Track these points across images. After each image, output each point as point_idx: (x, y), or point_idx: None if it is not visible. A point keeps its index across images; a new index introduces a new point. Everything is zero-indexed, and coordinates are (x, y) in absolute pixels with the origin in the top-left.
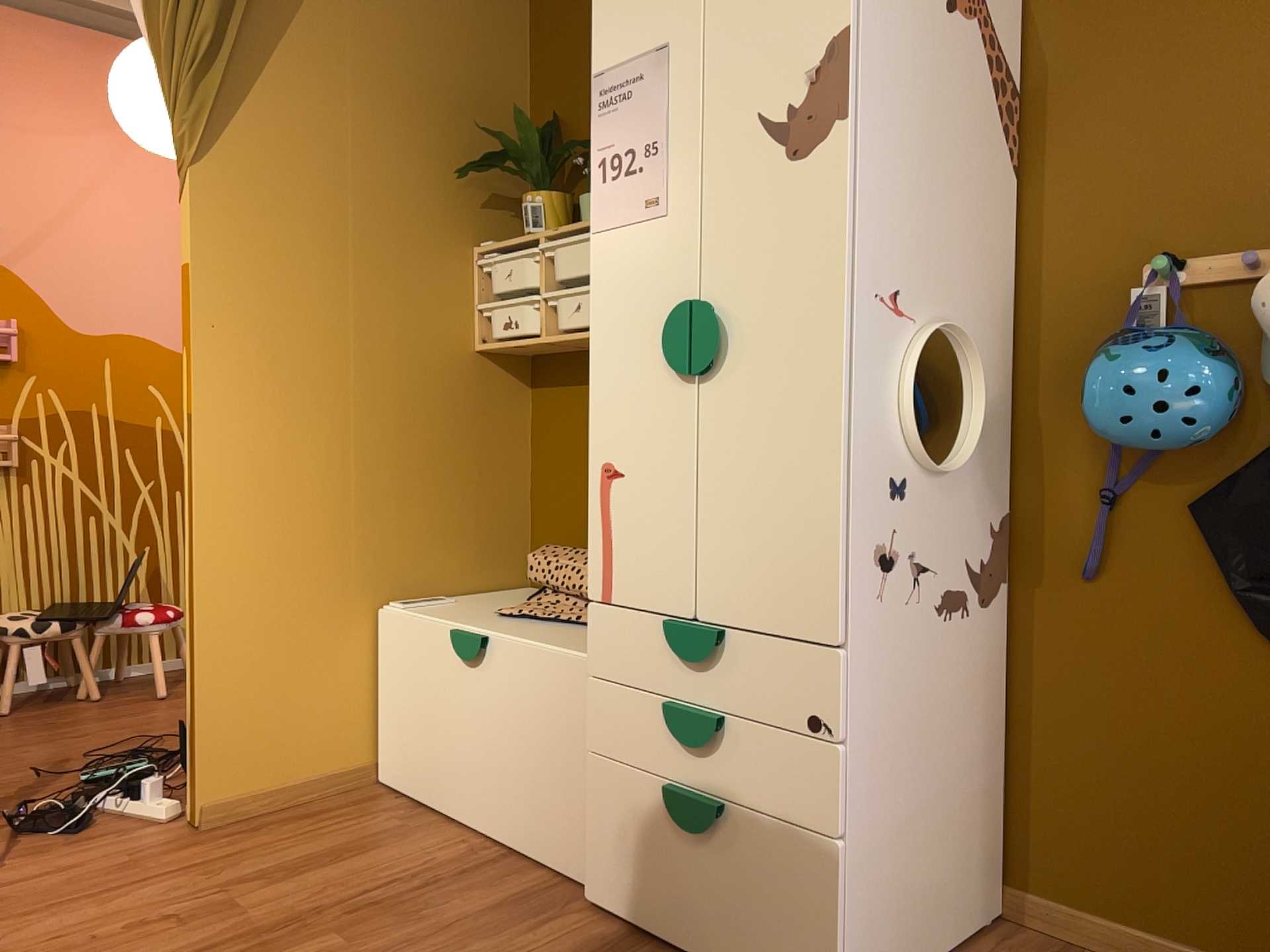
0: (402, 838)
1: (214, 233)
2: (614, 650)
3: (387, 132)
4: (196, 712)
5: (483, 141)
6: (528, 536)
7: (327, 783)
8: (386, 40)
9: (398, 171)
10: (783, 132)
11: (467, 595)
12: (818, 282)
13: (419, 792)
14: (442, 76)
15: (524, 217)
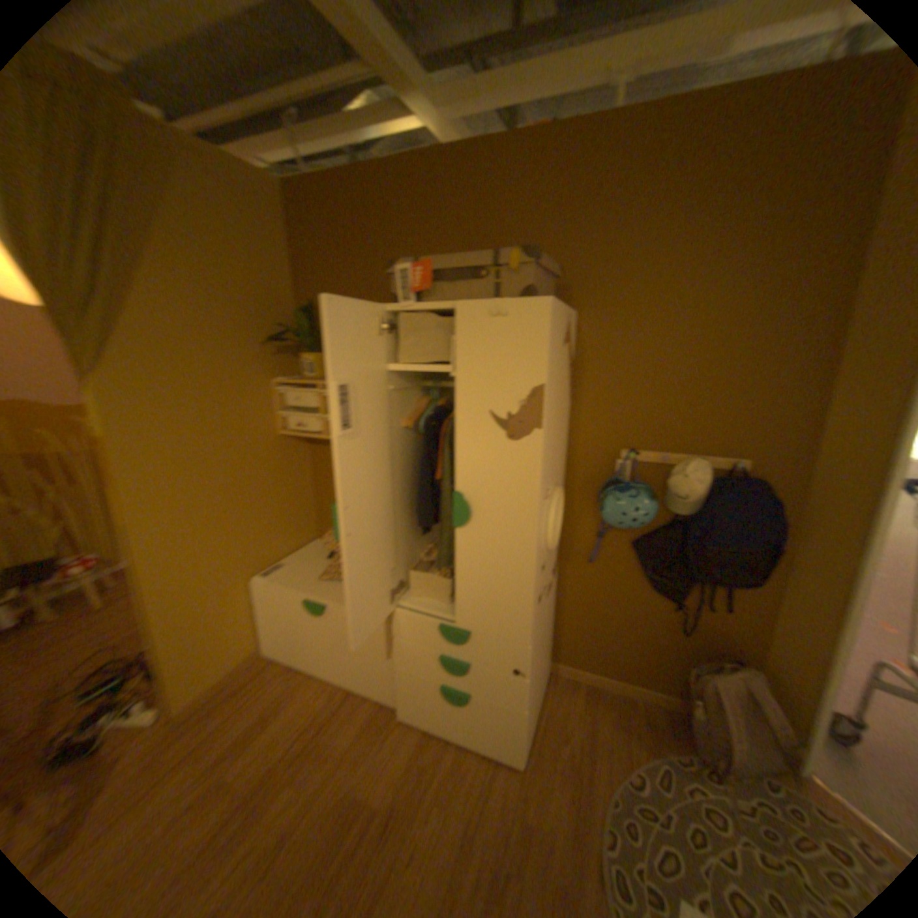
0: (290, 699)
1: (109, 416)
2: (407, 630)
3: (210, 323)
4: (159, 677)
5: (266, 317)
6: (313, 515)
7: (236, 671)
8: (200, 263)
9: (221, 346)
10: (502, 425)
11: (290, 556)
12: (521, 501)
13: (288, 664)
14: (238, 281)
15: (300, 366)
